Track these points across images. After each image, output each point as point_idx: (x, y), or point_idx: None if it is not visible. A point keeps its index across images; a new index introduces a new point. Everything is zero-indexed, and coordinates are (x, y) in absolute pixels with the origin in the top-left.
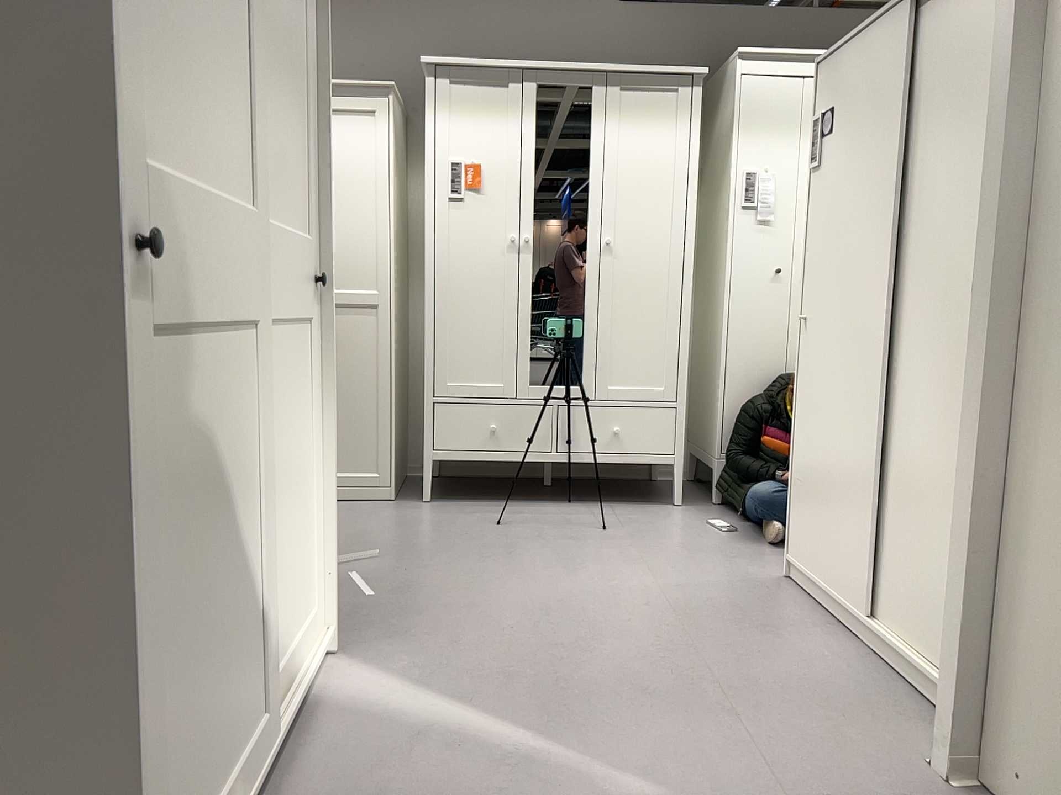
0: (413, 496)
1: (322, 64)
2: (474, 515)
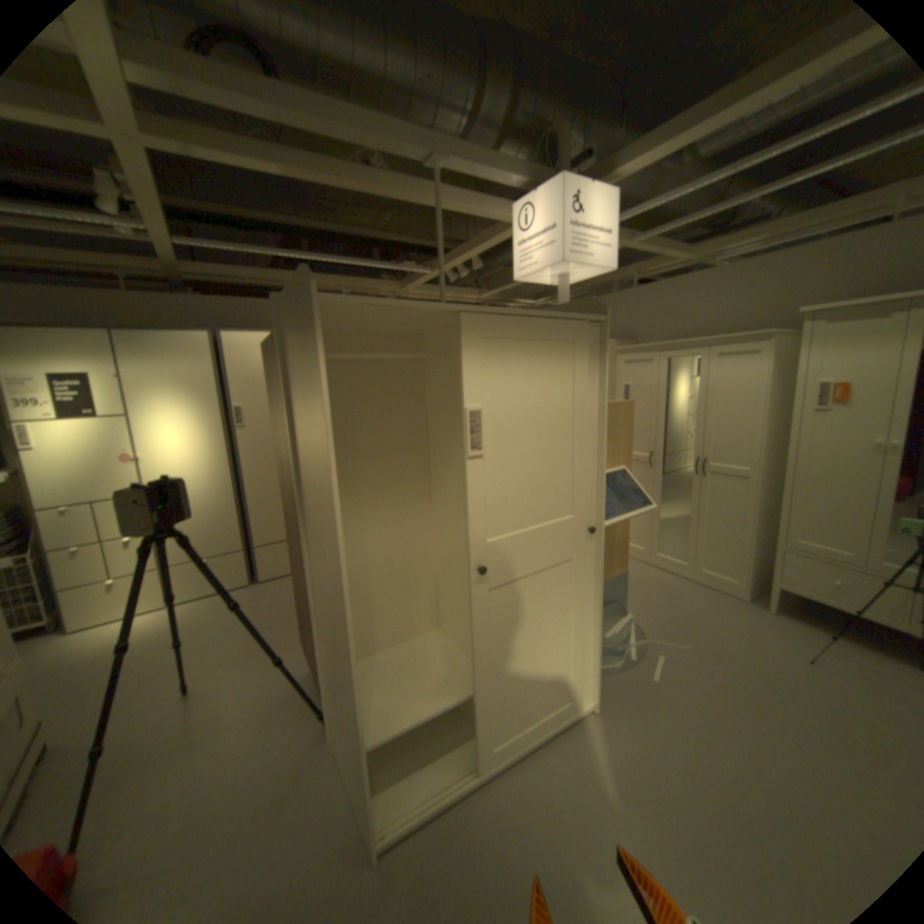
0: (768, 604)
1: (603, 413)
2: (801, 643)
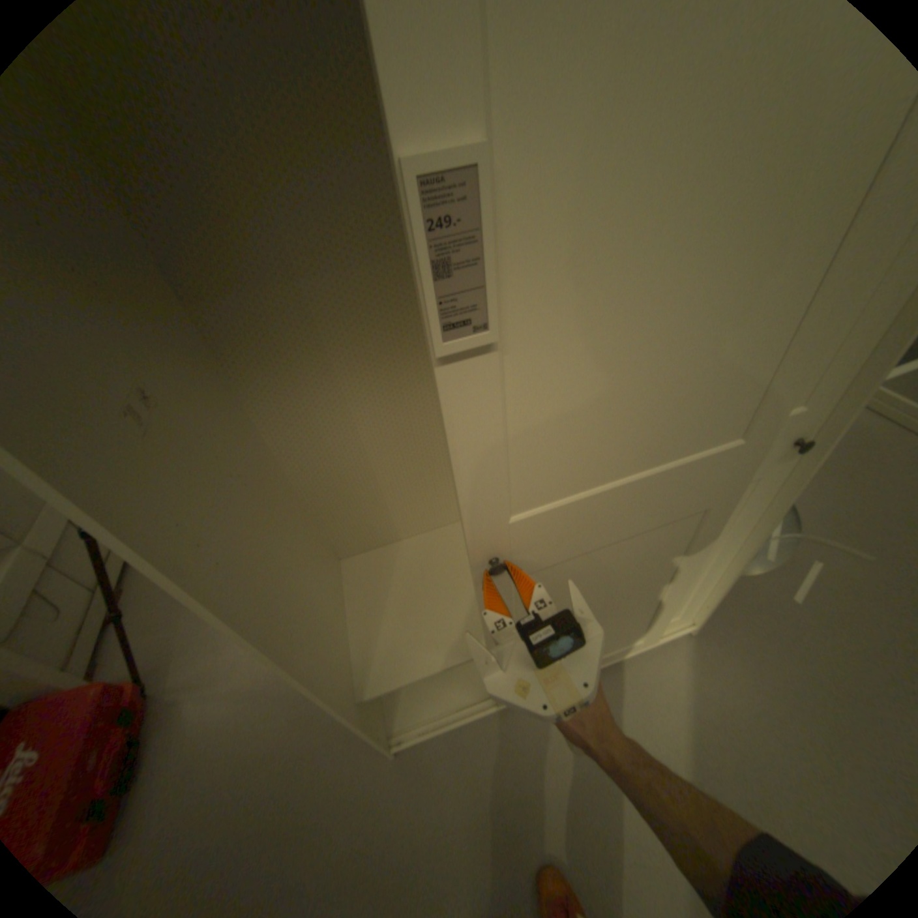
0: None
1: None
2: None
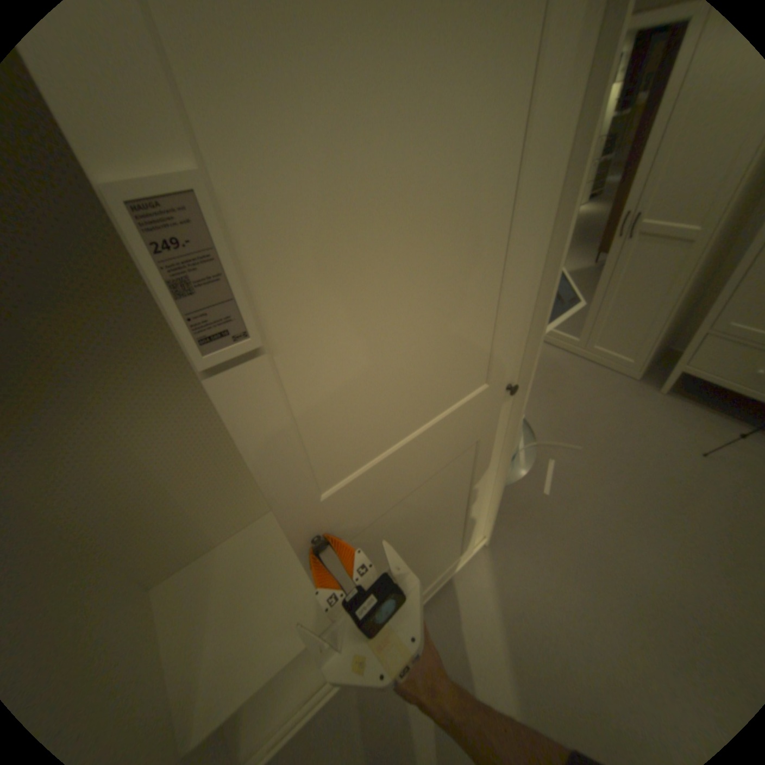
0: (658, 380)
1: (581, 156)
2: (692, 429)
